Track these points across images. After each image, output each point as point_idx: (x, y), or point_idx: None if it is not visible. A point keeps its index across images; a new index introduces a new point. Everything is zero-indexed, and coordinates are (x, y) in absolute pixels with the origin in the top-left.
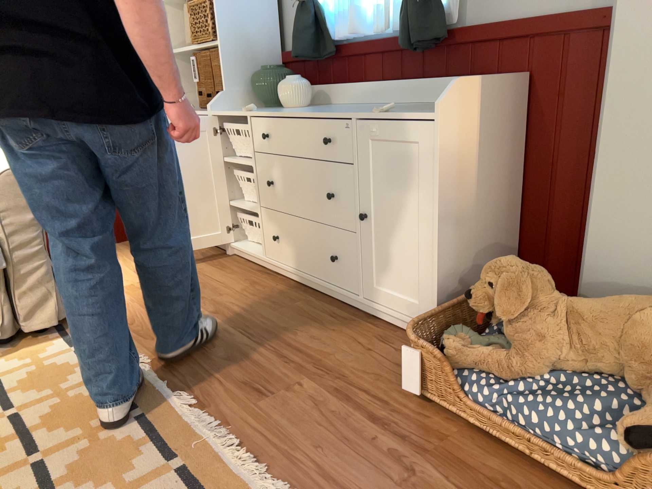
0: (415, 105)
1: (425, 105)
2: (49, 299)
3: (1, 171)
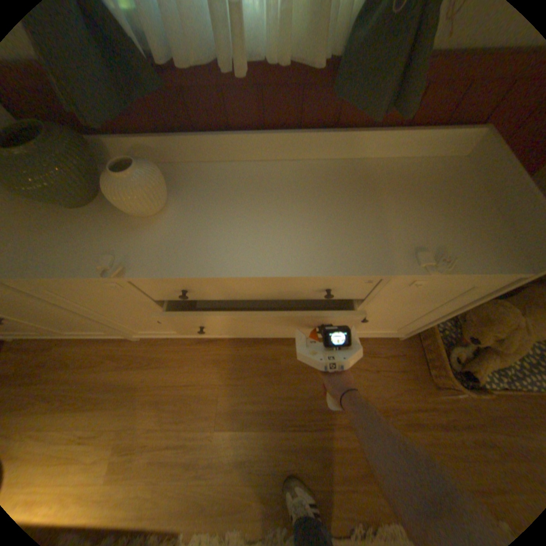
0: (347, 167)
1: (363, 166)
2: None
3: None
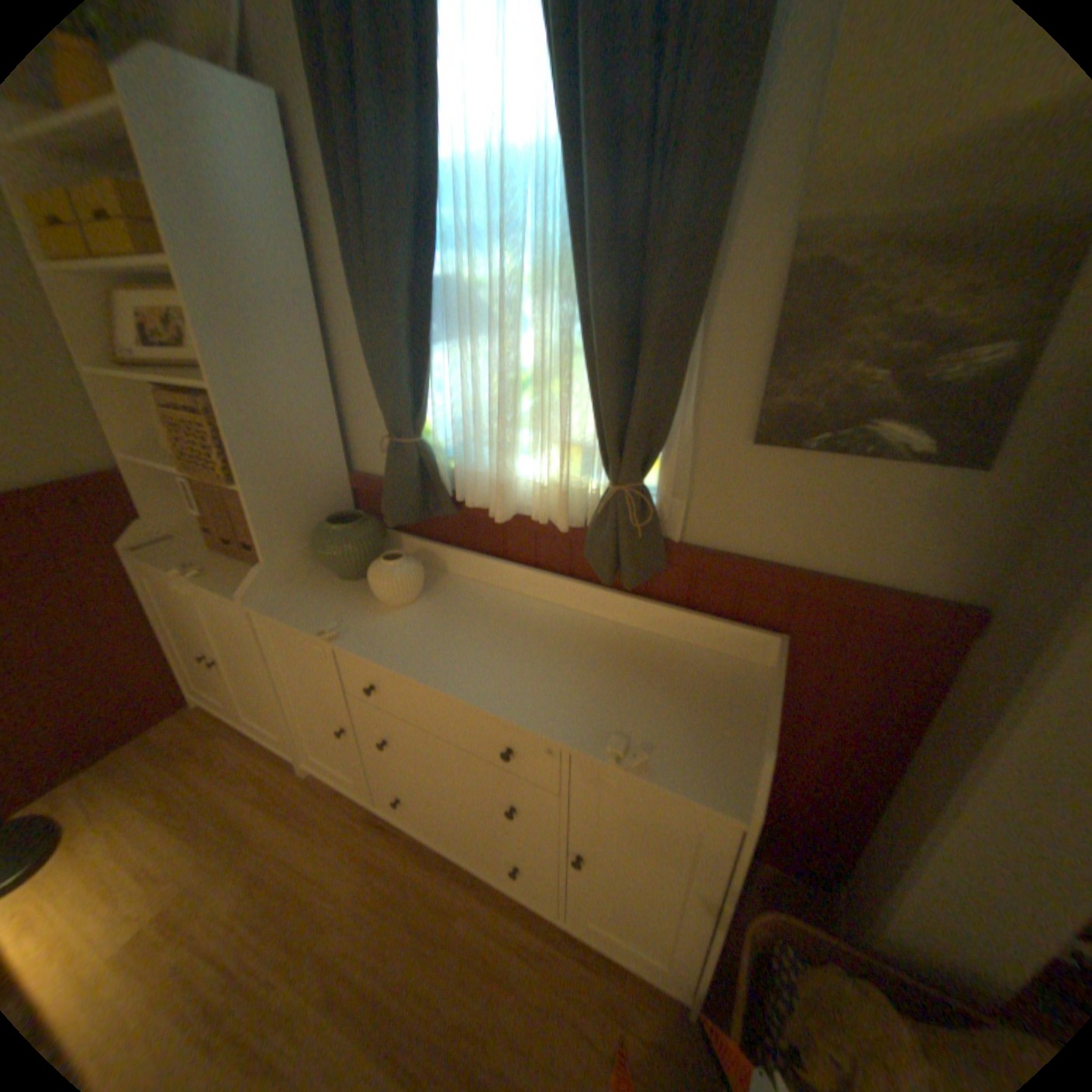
0: (610, 631)
1: (629, 636)
2: None
3: None
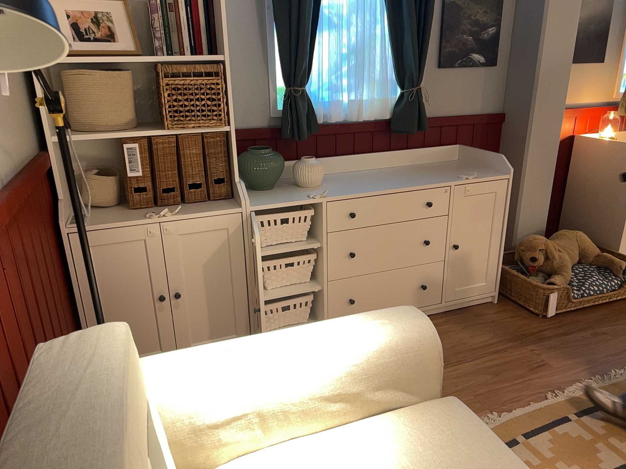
0: (403, 168)
1: (411, 167)
2: None
3: (413, 331)
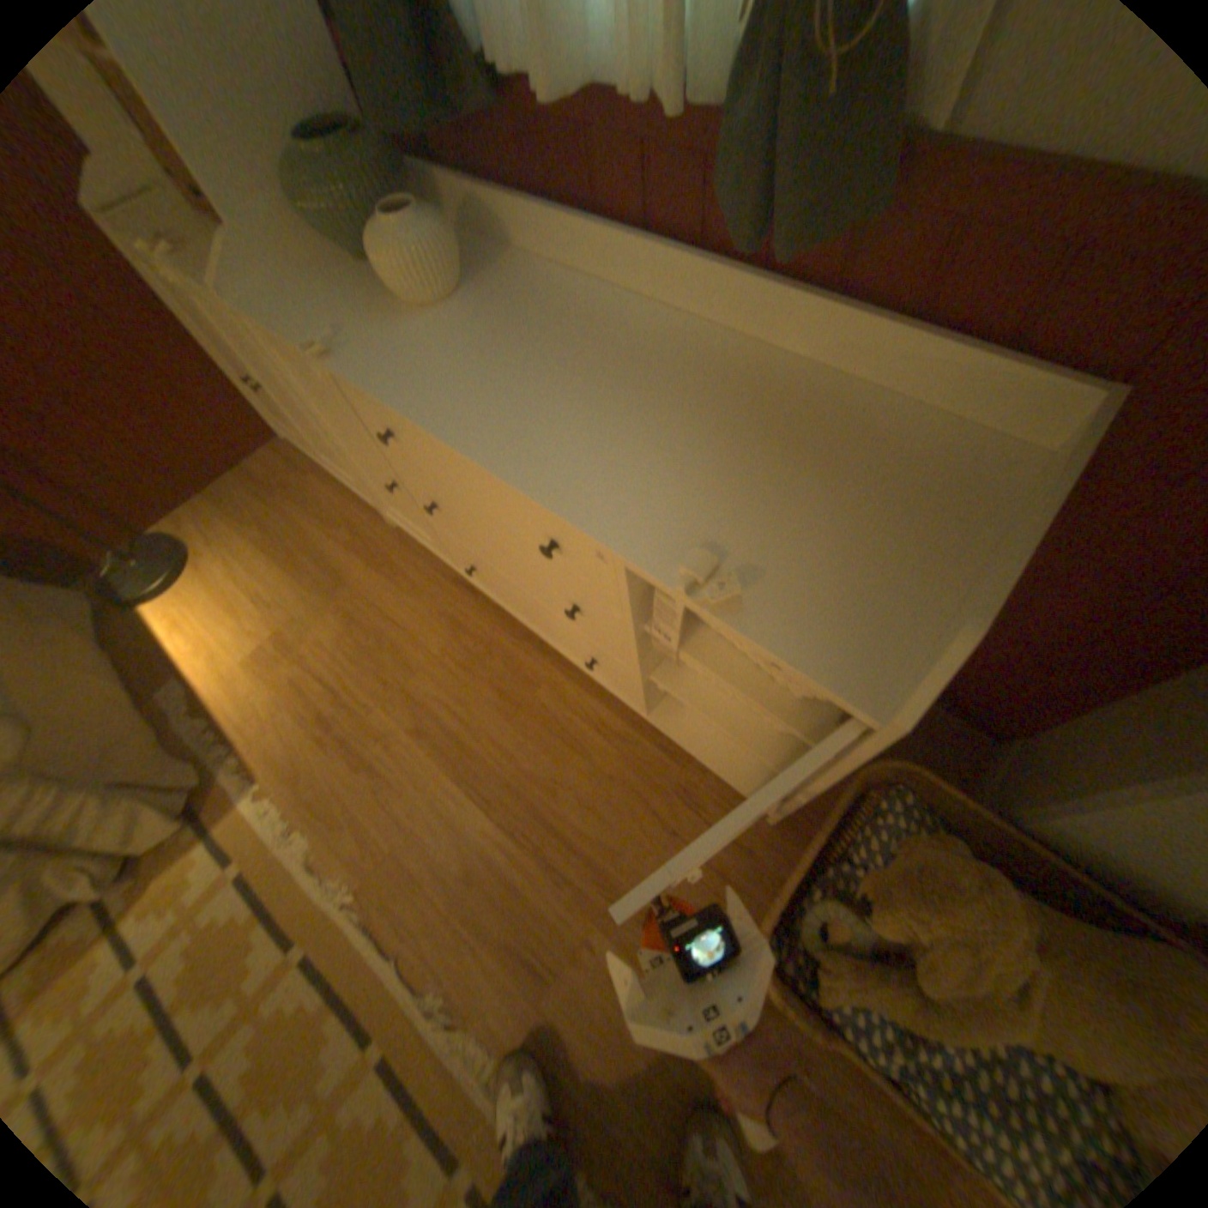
0: (755, 360)
1: (786, 371)
2: (136, 815)
3: None
